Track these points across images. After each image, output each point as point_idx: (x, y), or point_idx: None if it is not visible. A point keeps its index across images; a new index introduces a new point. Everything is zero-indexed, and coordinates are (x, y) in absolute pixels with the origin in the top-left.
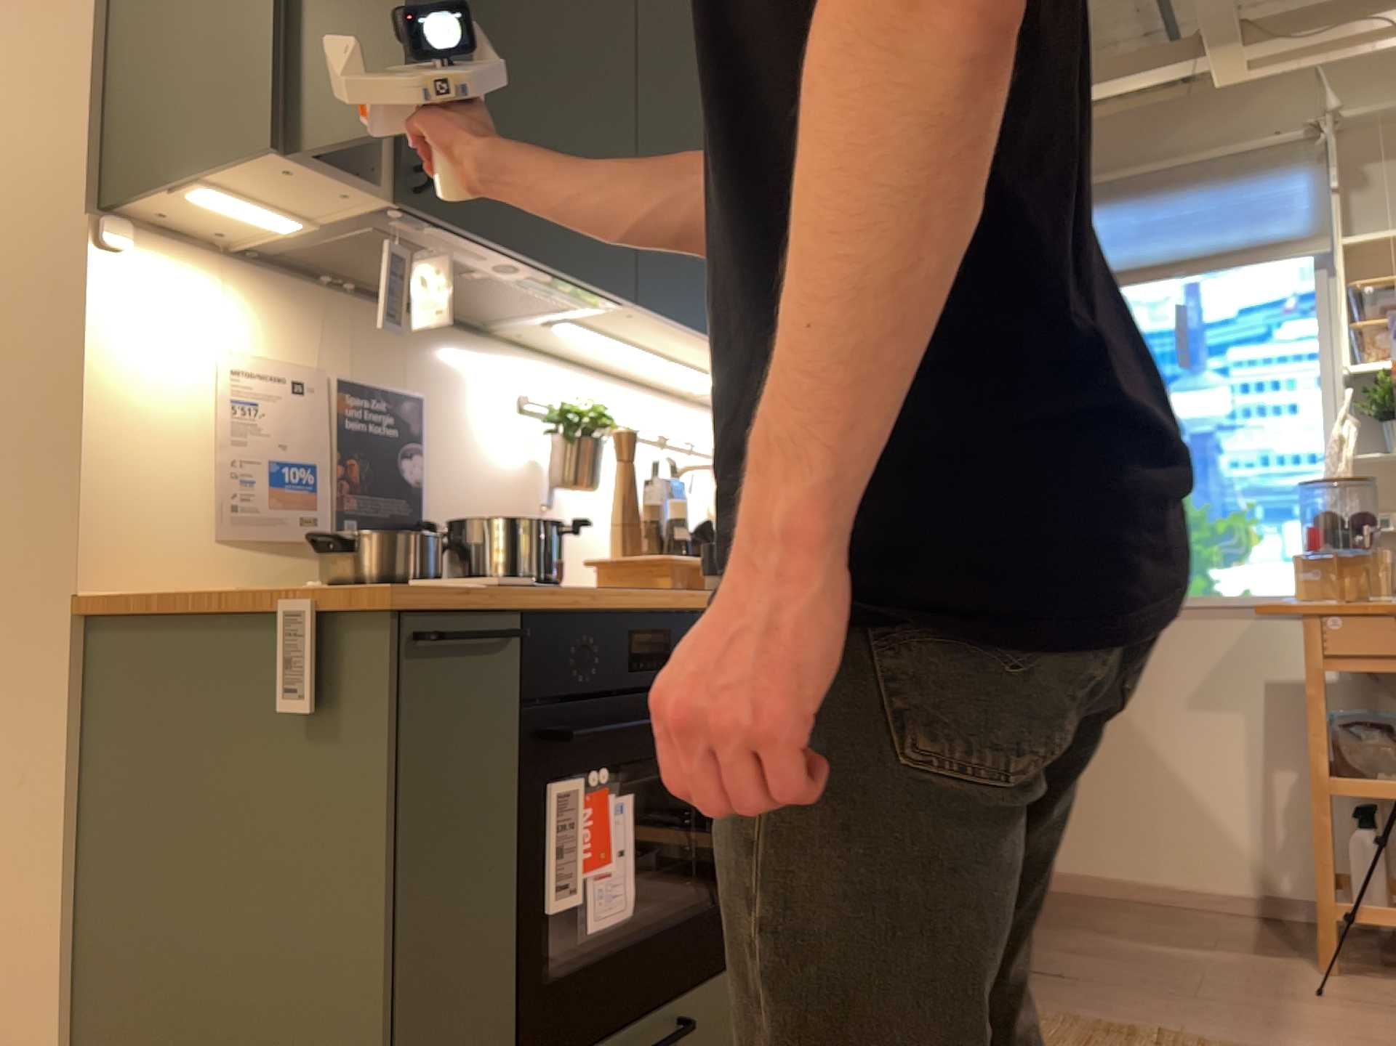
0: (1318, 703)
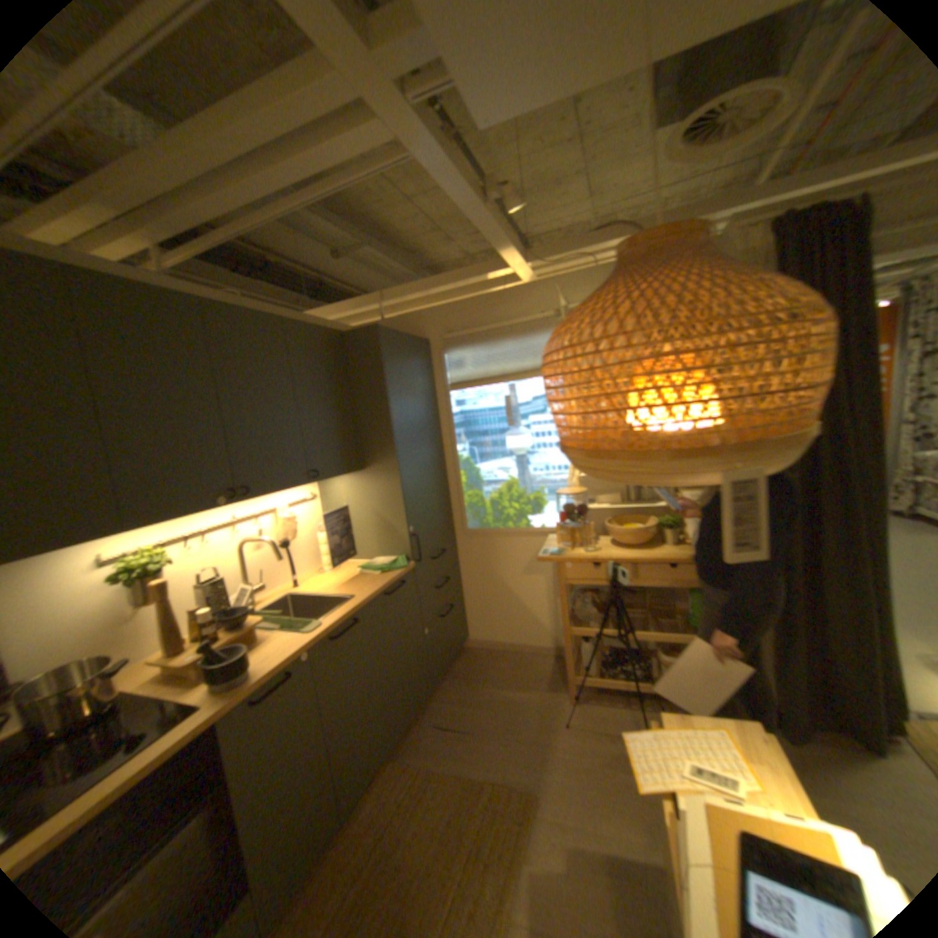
0: (564, 600)
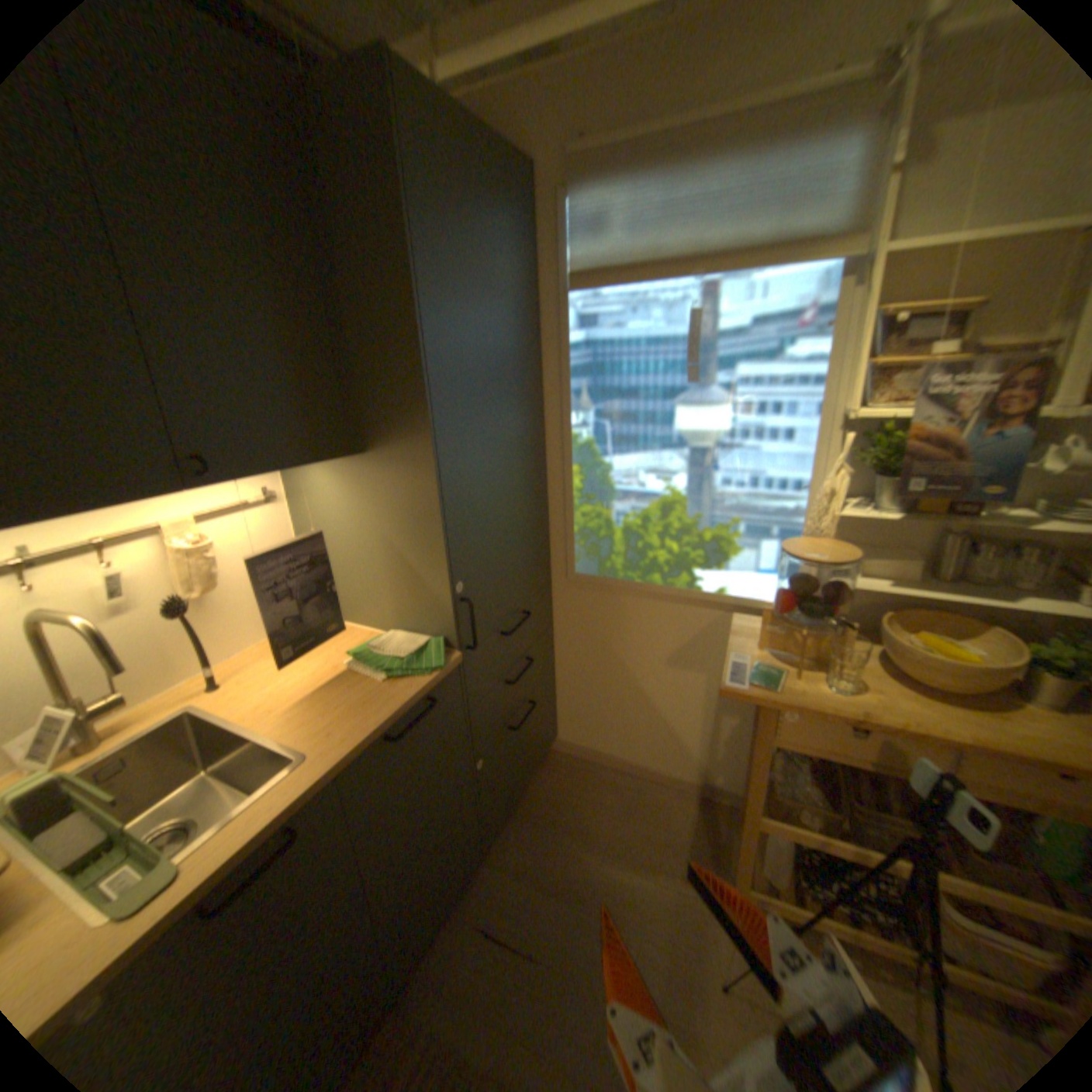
0: (762, 772)
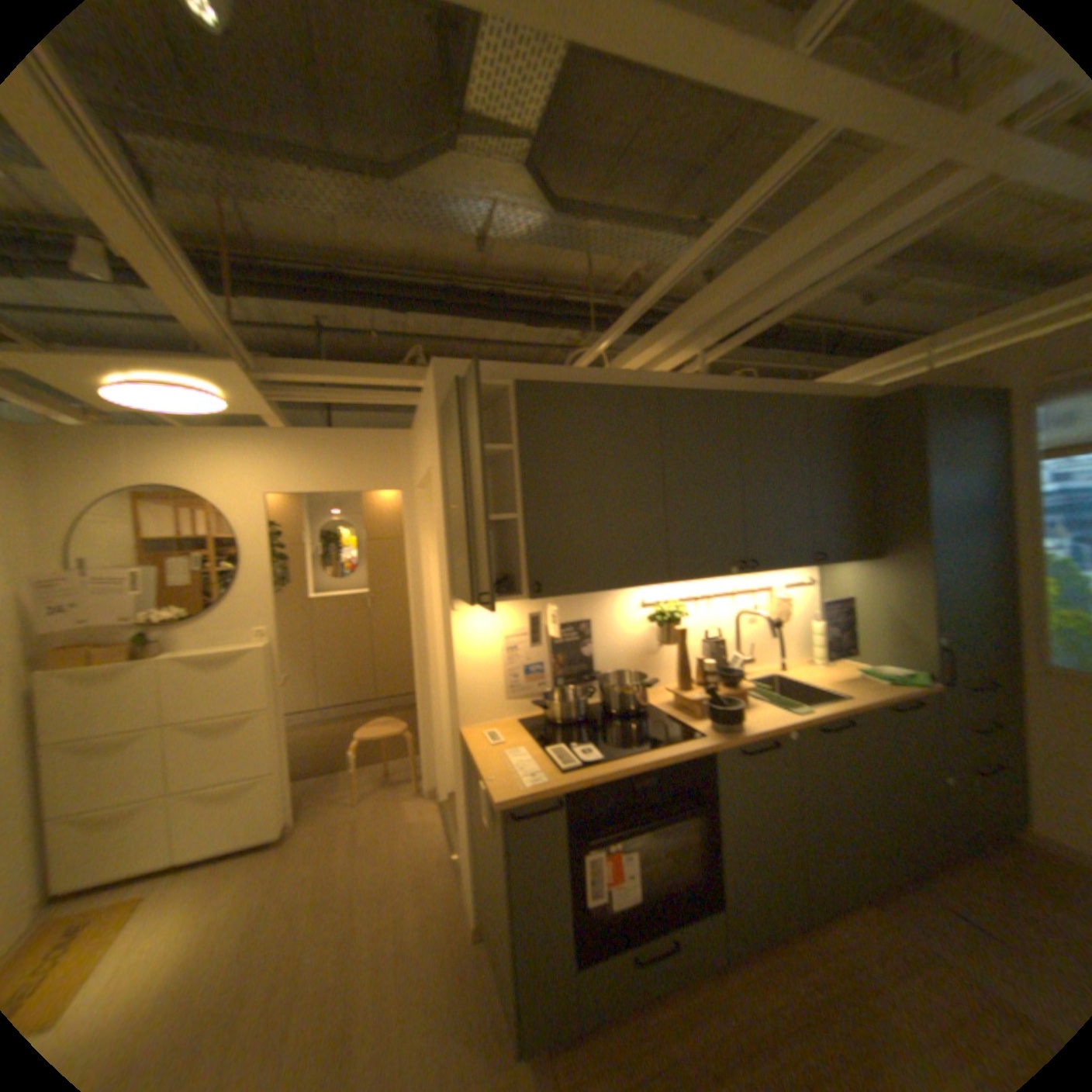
0: None
